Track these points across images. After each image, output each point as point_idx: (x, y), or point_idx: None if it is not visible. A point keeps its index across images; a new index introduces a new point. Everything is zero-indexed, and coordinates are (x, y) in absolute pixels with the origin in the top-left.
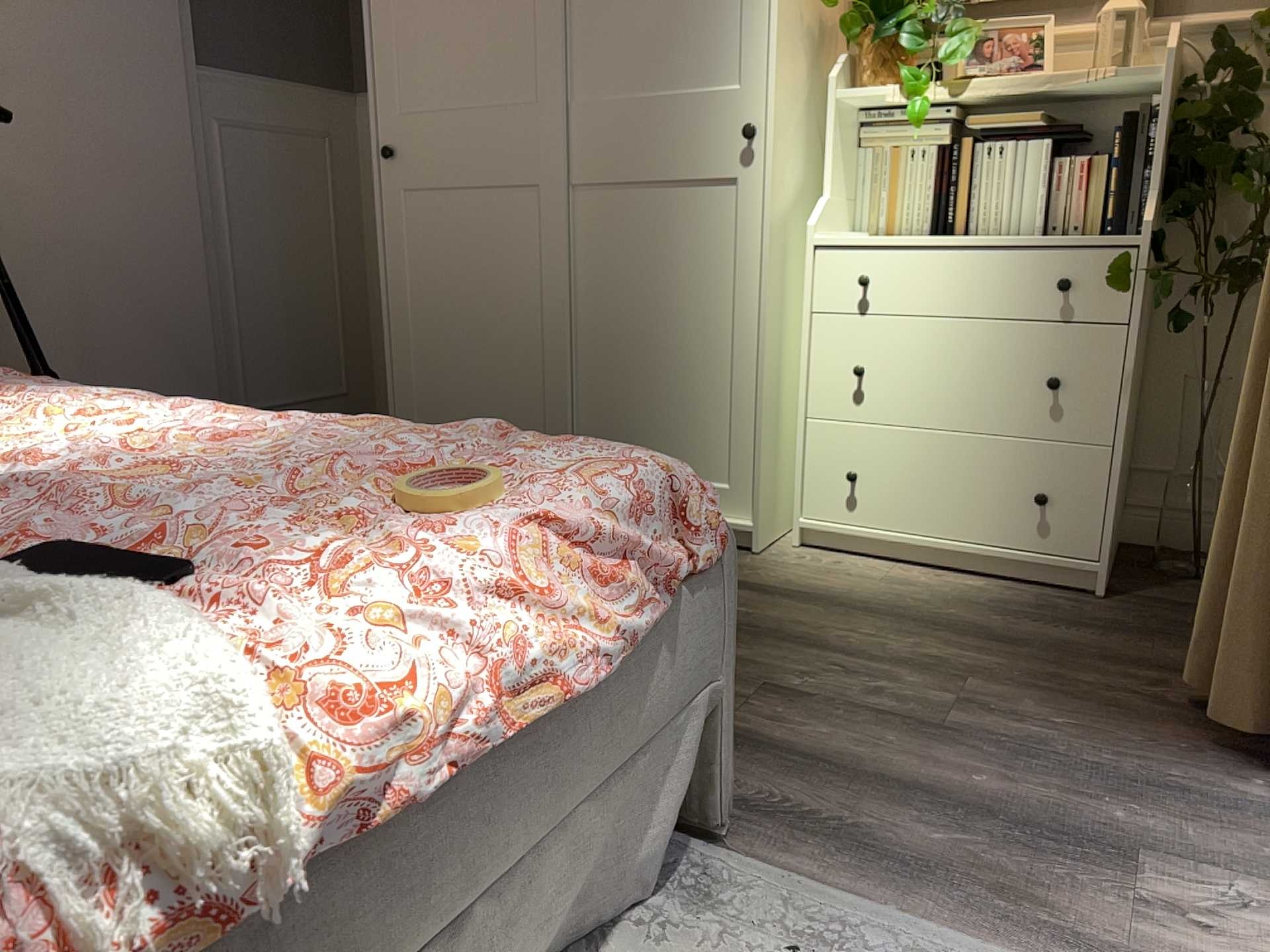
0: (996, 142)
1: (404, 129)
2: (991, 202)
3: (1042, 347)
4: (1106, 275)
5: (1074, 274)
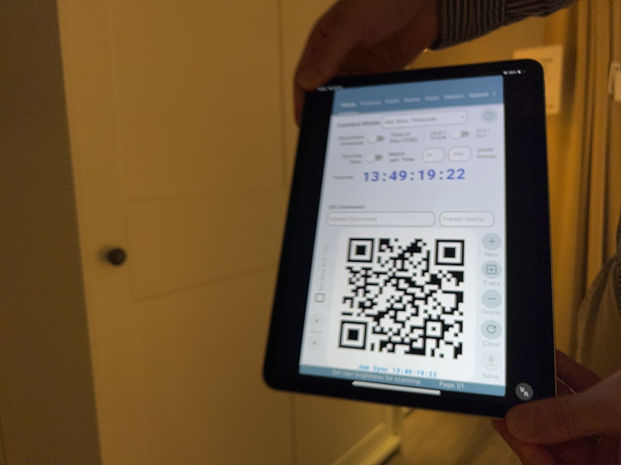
0: None
1: (131, 218)
2: None
3: None
4: None
5: None
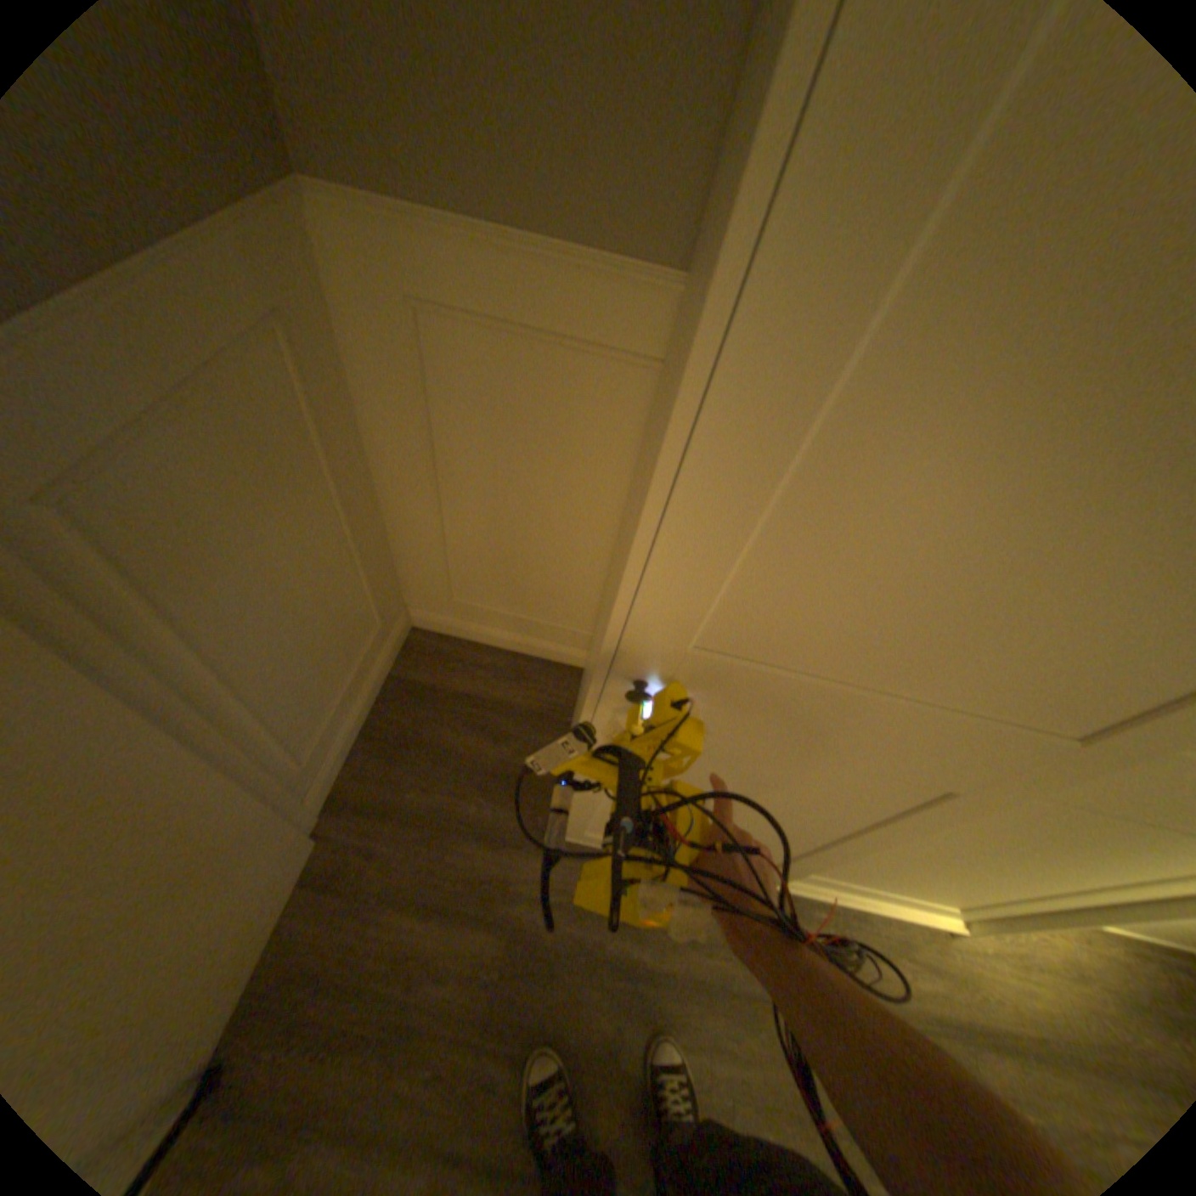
0: None
1: (692, 667)
2: None
3: None
4: None
5: None
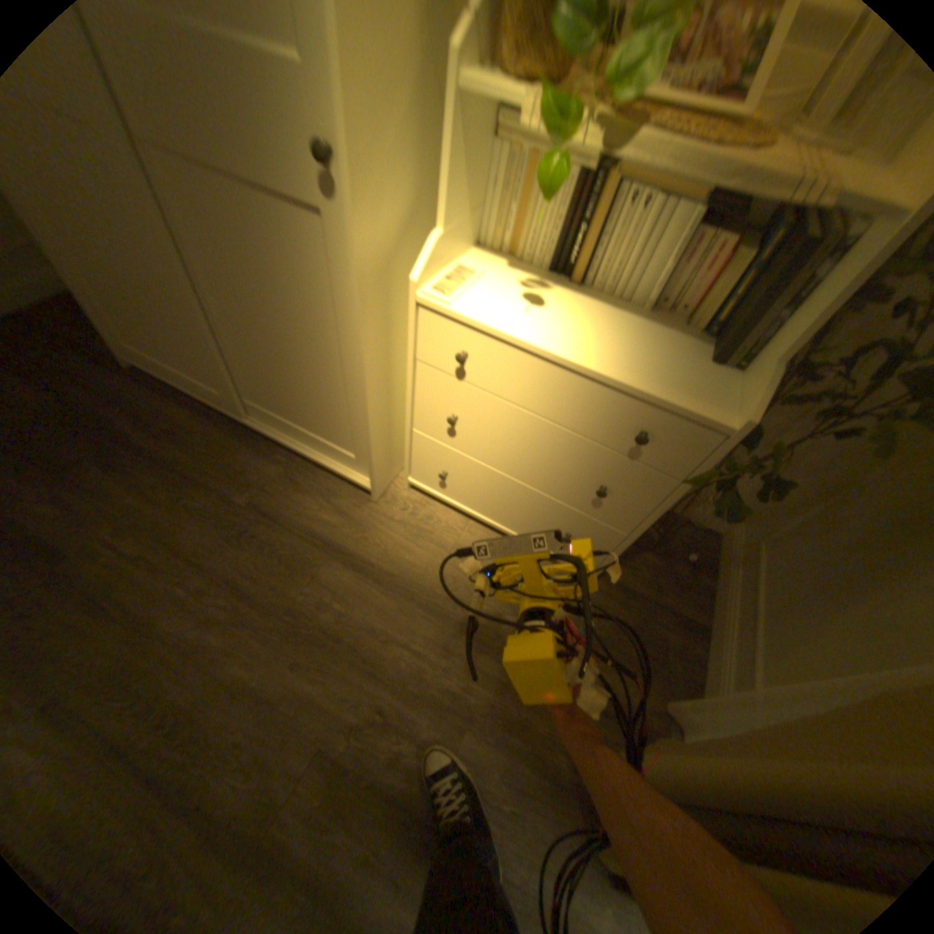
0: (647, 184)
1: None
2: (616, 255)
3: (603, 462)
4: (685, 440)
5: (656, 427)
